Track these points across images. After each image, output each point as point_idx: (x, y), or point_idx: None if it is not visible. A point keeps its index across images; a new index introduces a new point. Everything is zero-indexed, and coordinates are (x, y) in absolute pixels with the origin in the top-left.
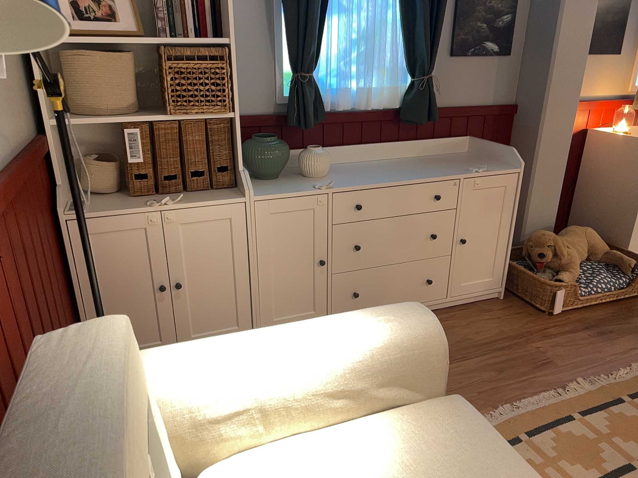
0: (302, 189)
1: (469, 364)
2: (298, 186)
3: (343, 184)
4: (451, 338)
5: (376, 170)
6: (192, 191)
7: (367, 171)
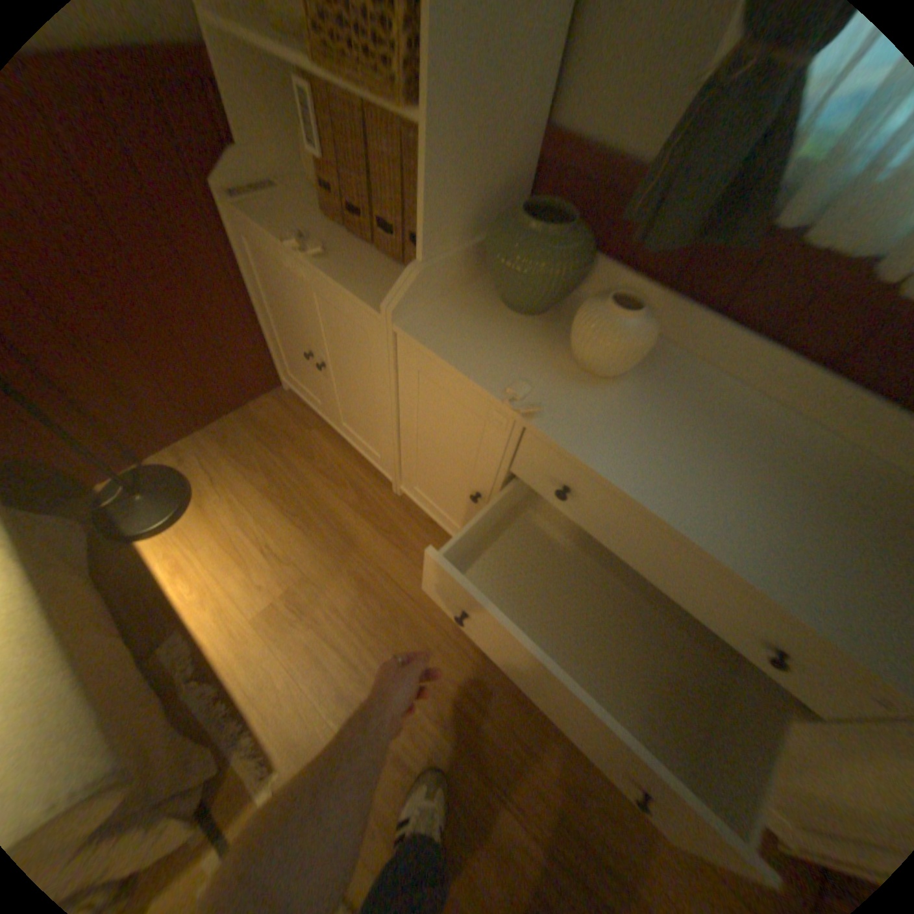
0: (494, 373)
1: (508, 830)
2: (508, 360)
3: (582, 430)
4: (567, 766)
5: (743, 460)
6: (383, 251)
7: (716, 444)
